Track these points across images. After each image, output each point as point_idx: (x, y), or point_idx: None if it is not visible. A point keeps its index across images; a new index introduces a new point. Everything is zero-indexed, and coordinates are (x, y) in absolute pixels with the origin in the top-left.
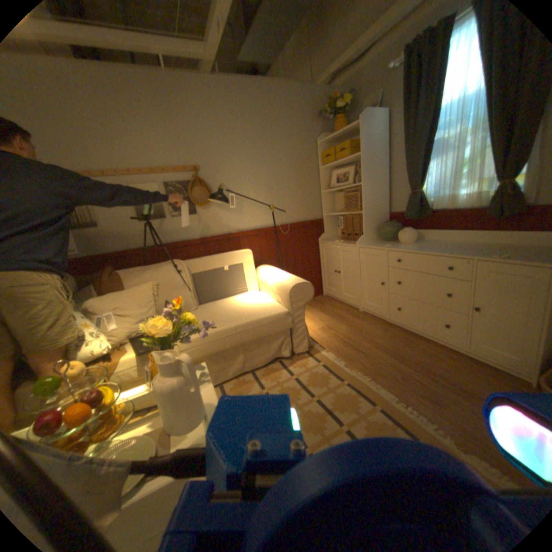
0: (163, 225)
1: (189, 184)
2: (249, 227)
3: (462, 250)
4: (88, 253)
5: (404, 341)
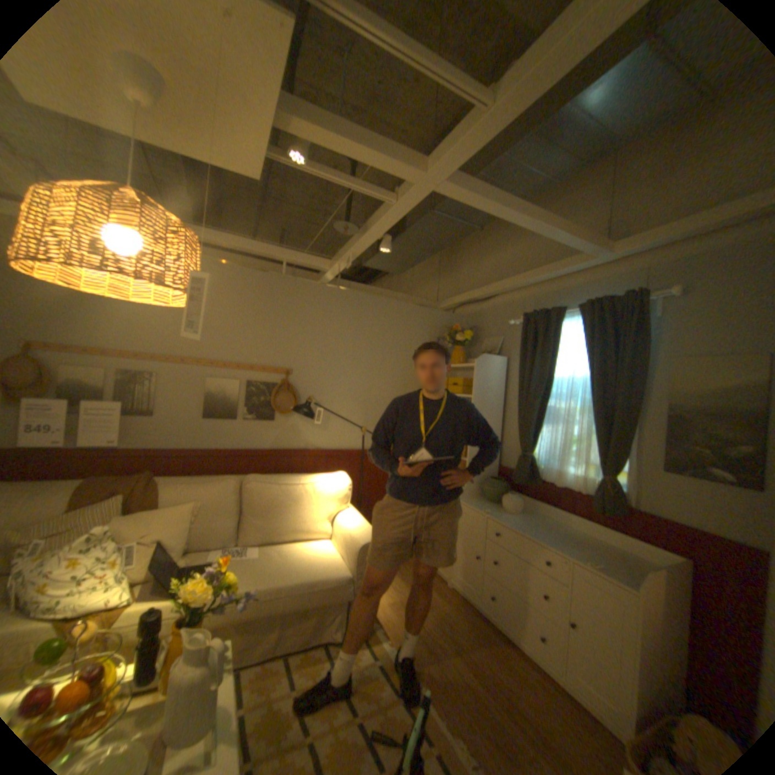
0: (229, 429)
1: (275, 390)
2: (331, 447)
3: (563, 544)
4: (128, 447)
5: (493, 650)
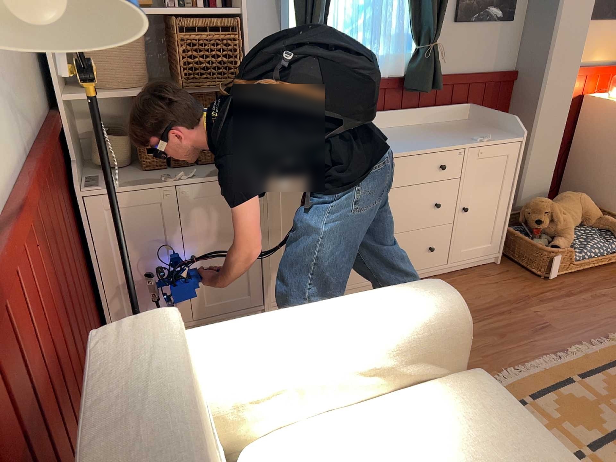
0: None
1: None
2: None
3: (426, 141)
4: None
5: None
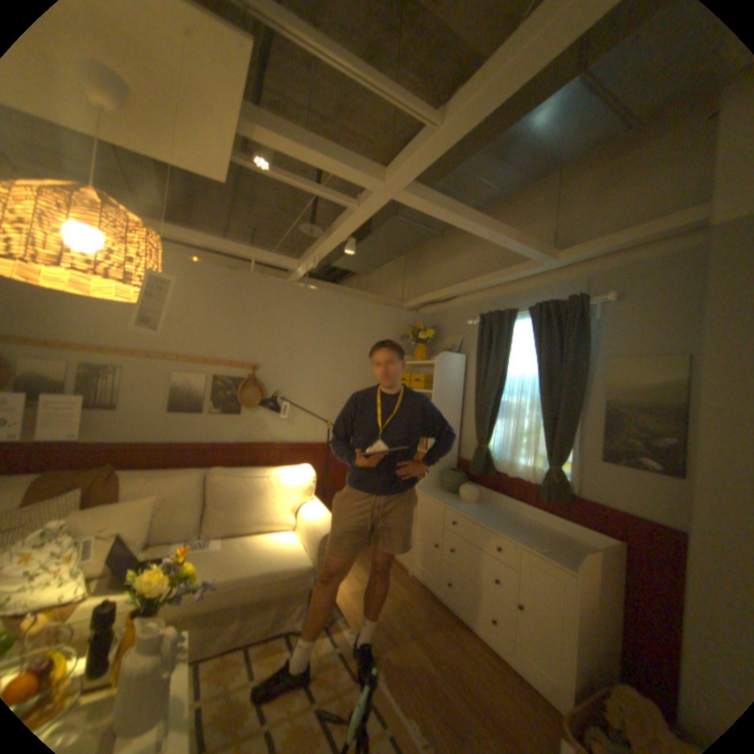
0: (194, 422)
1: (241, 384)
2: (297, 441)
3: (513, 531)
4: (89, 440)
5: (448, 634)
